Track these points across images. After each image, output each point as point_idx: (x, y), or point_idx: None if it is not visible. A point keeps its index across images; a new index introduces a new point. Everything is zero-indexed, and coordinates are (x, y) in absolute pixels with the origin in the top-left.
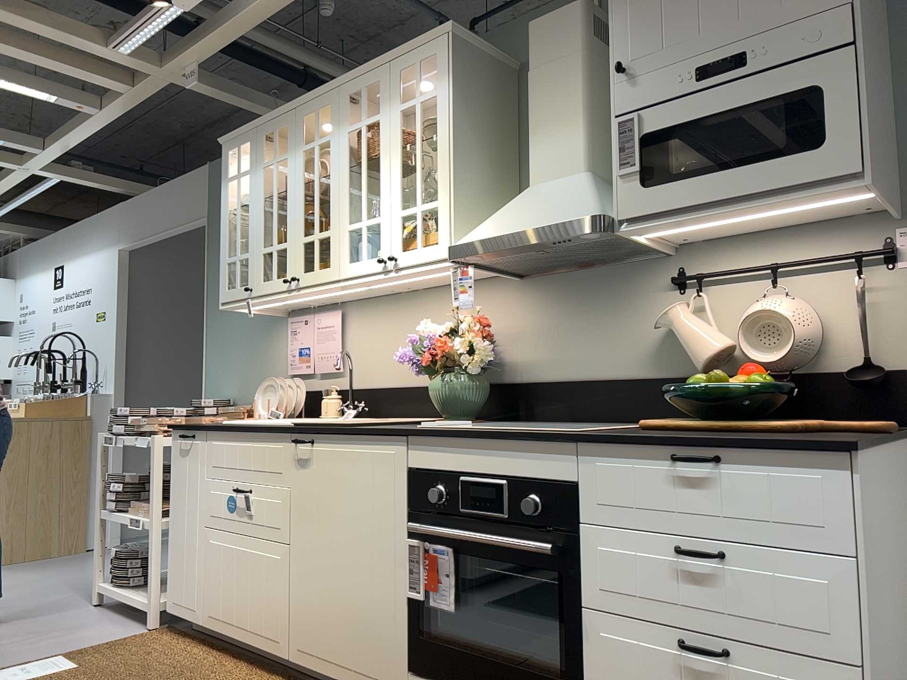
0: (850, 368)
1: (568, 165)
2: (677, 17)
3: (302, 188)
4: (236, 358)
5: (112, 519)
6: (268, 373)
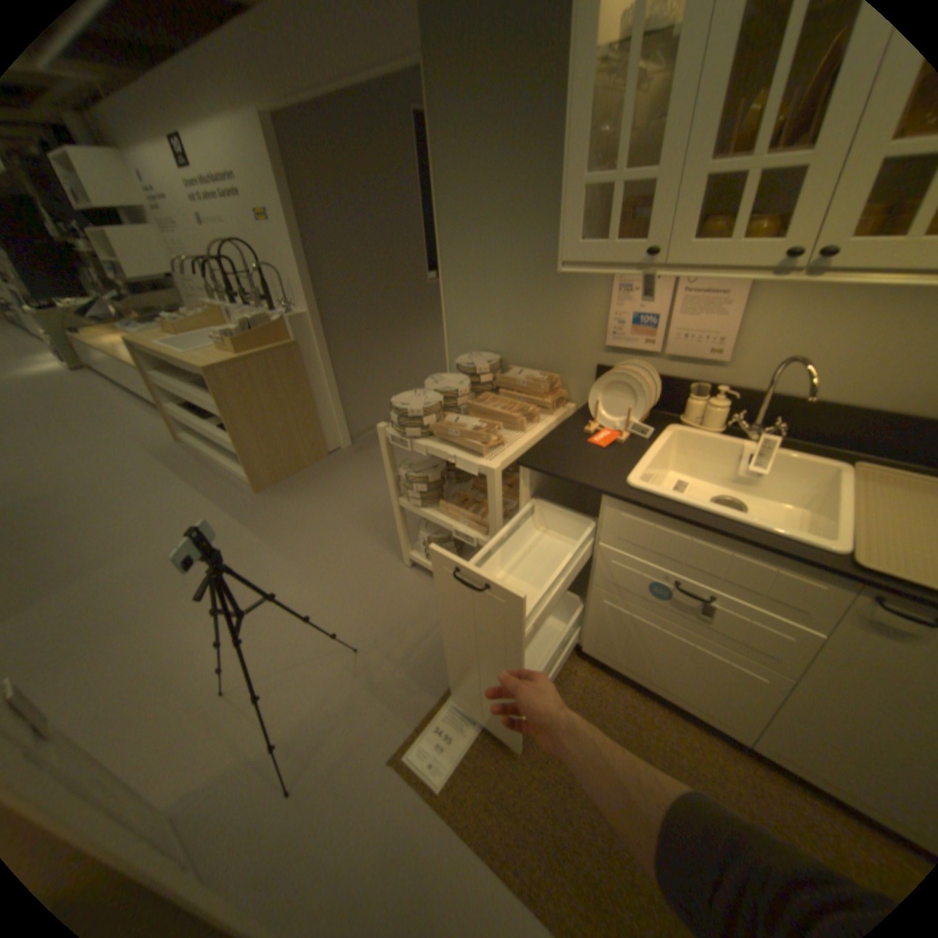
0: None
1: None
2: None
3: None
4: (500, 305)
5: (419, 516)
6: (561, 335)
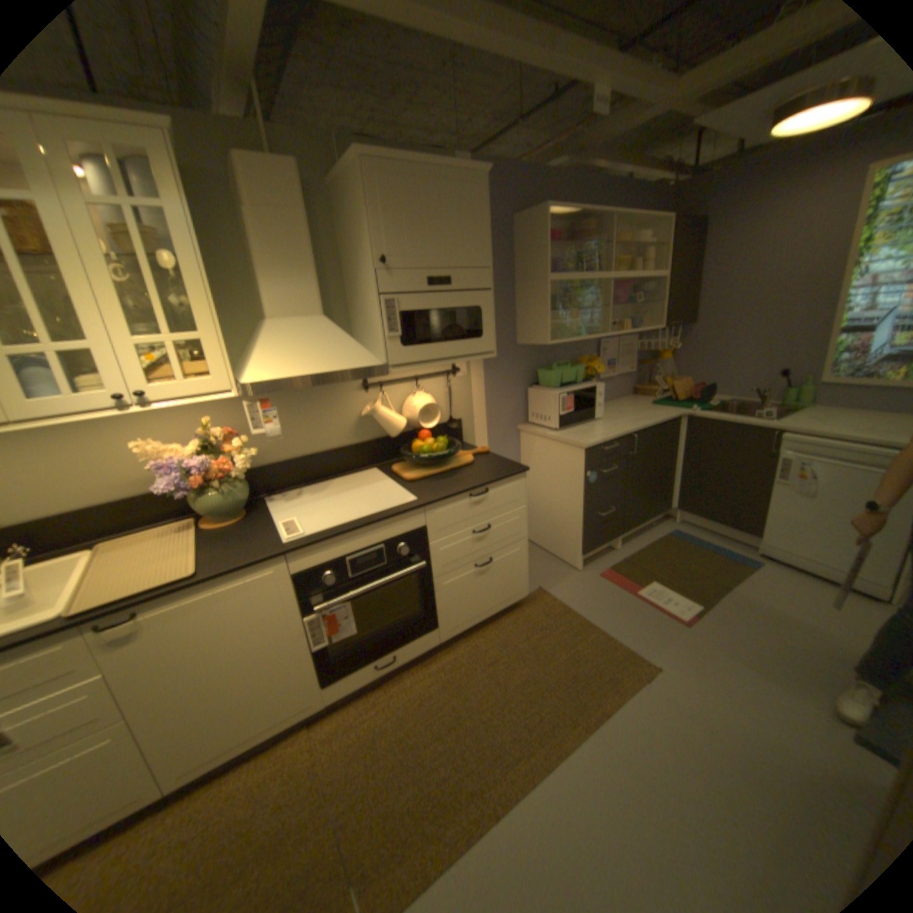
0: (445, 421)
1: (308, 307)
2: (415, 236)
3: None
4: None
5: None
6: None
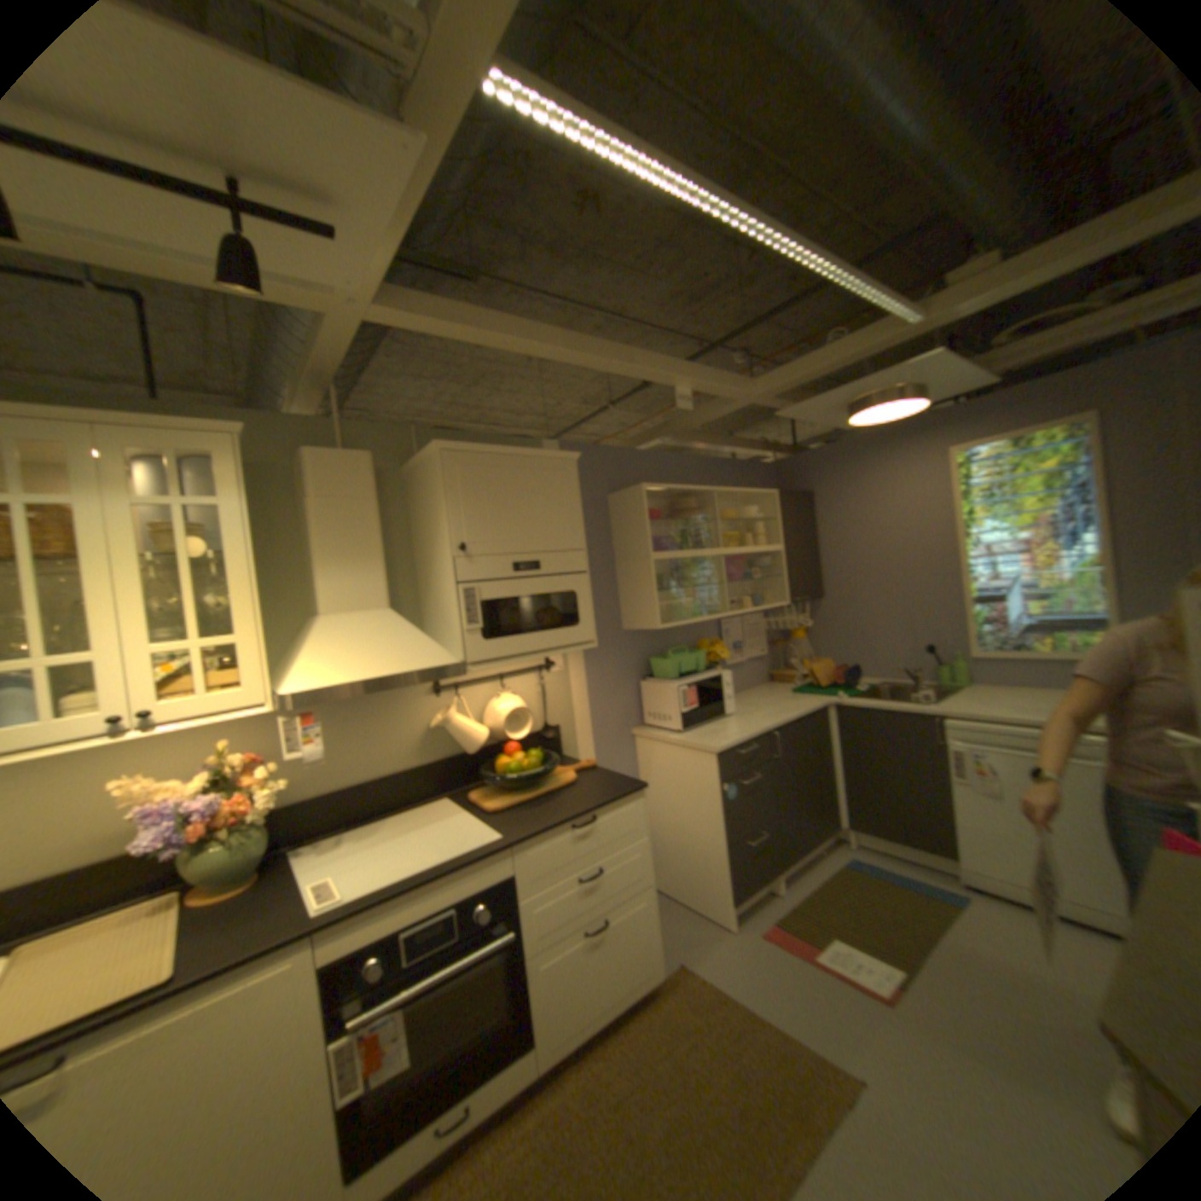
0: (537, 729)
1: (371, 600)
2: (498, 522)
3: None
4: None
5: None
6: None
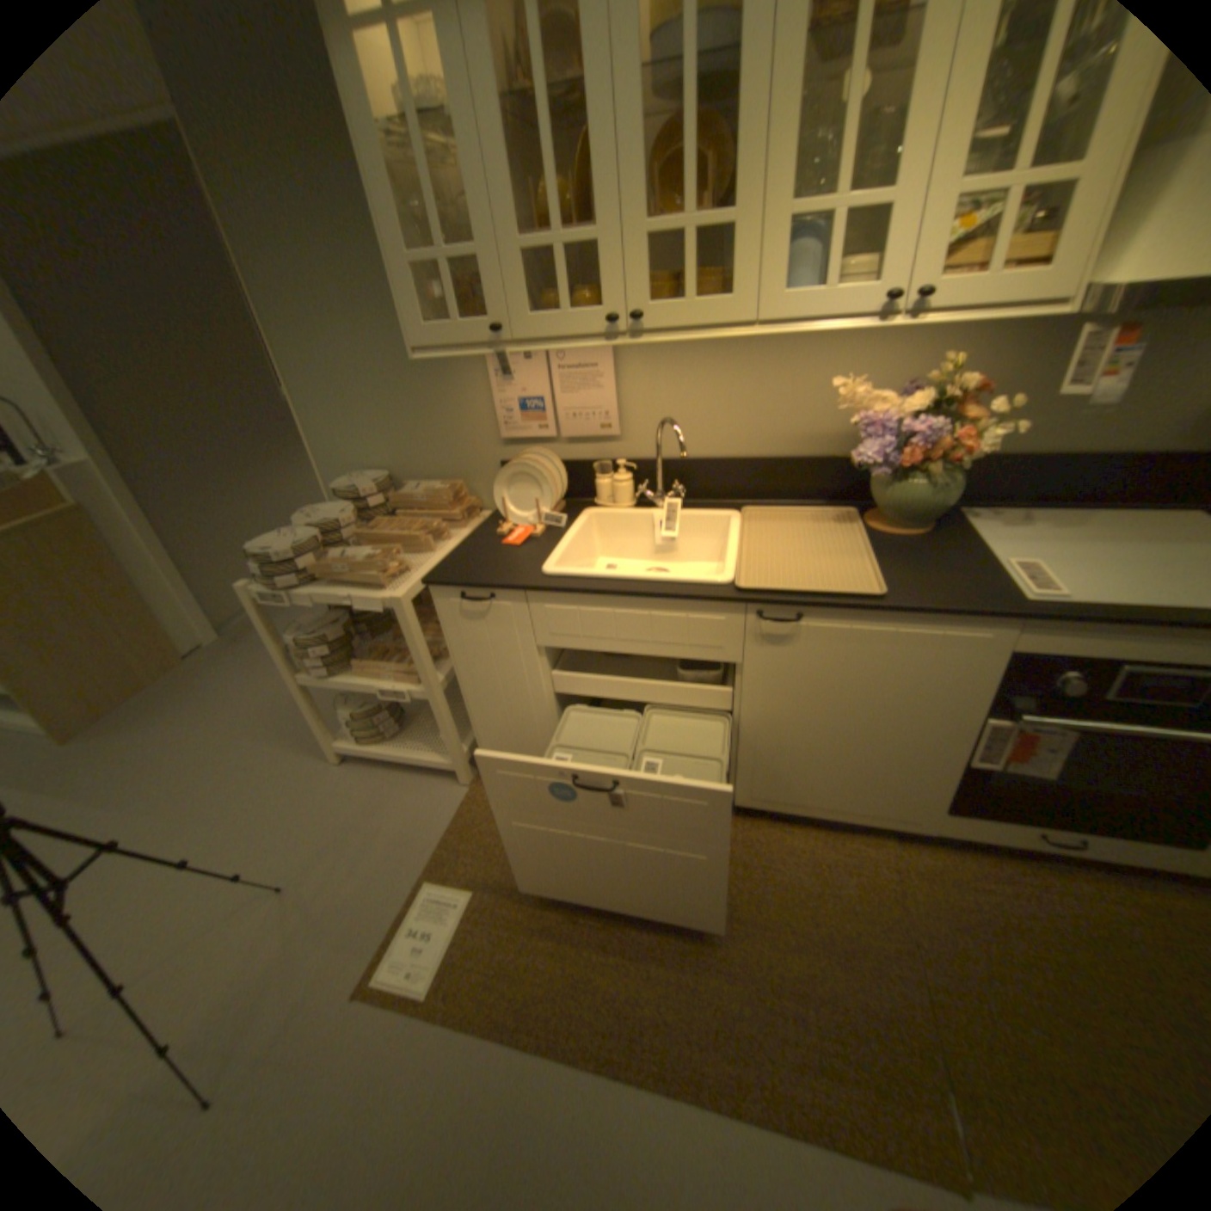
0: None
1: None
2: None
3: (639, 87)
4: (370, 410)
5: (328, 688)
6: (452, 435)
